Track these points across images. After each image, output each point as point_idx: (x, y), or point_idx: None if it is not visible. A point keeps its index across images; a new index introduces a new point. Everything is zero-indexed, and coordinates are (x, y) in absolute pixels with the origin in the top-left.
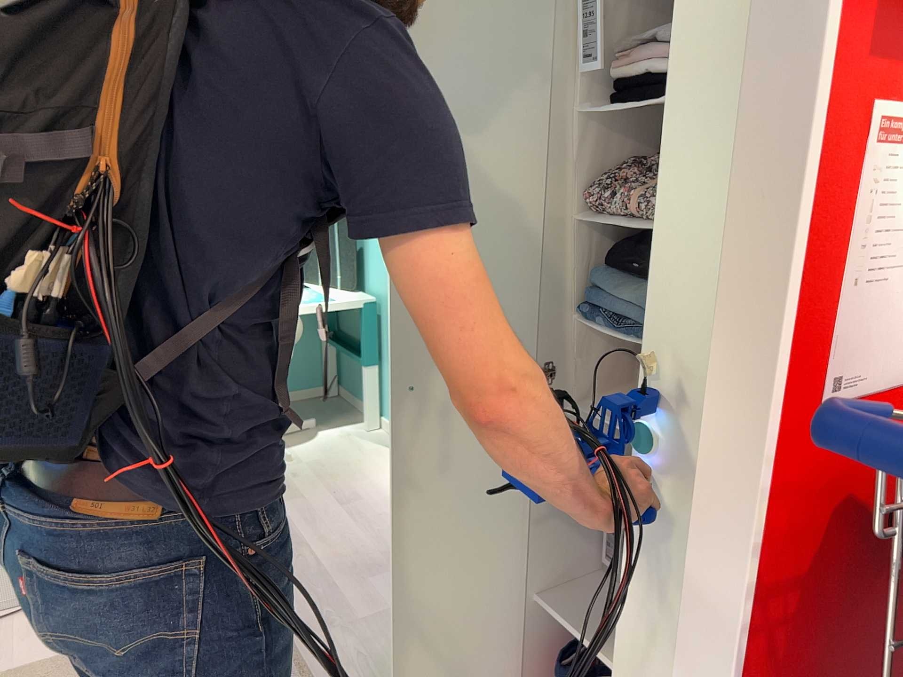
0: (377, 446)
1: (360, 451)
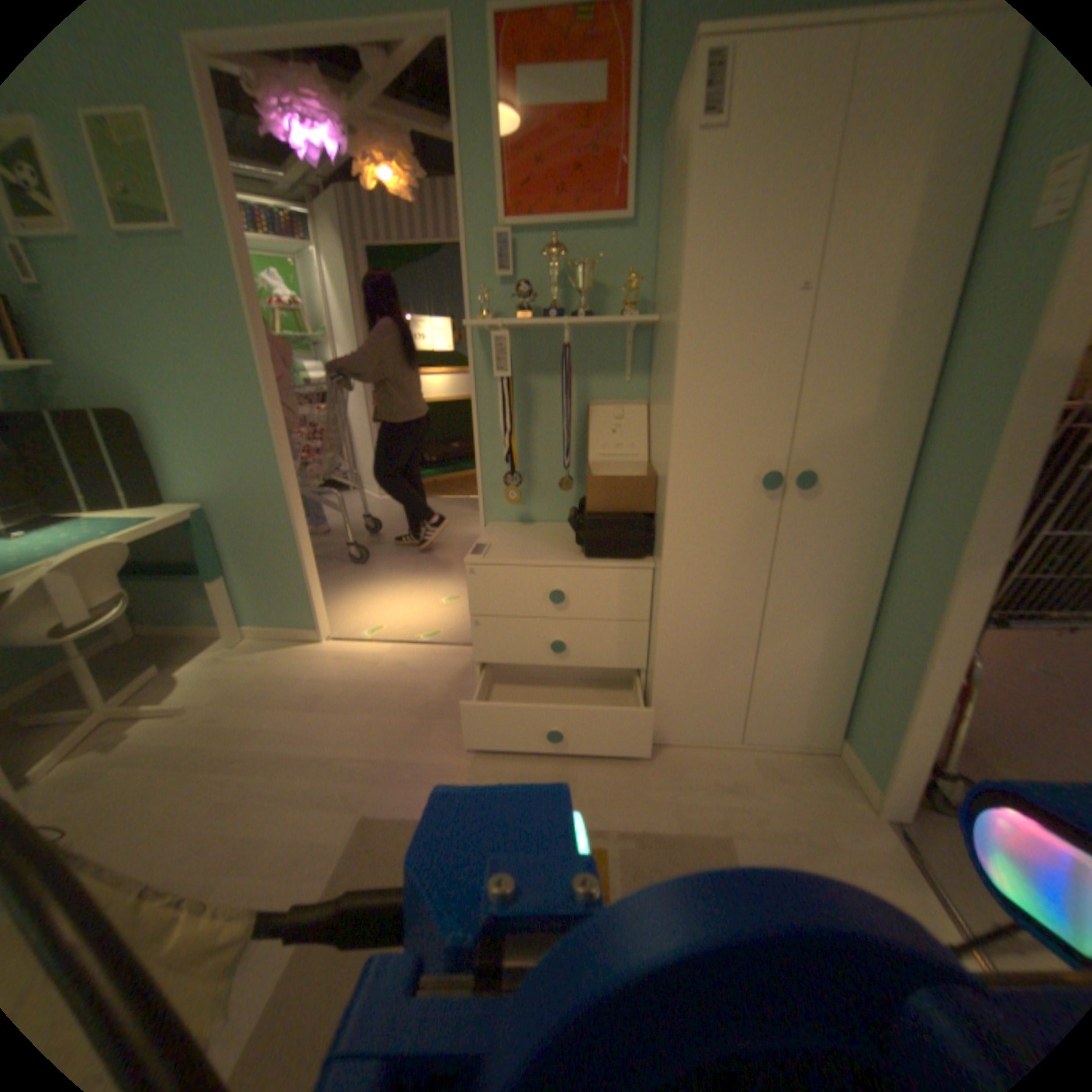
0: (264, 652)
1: (254, 666)
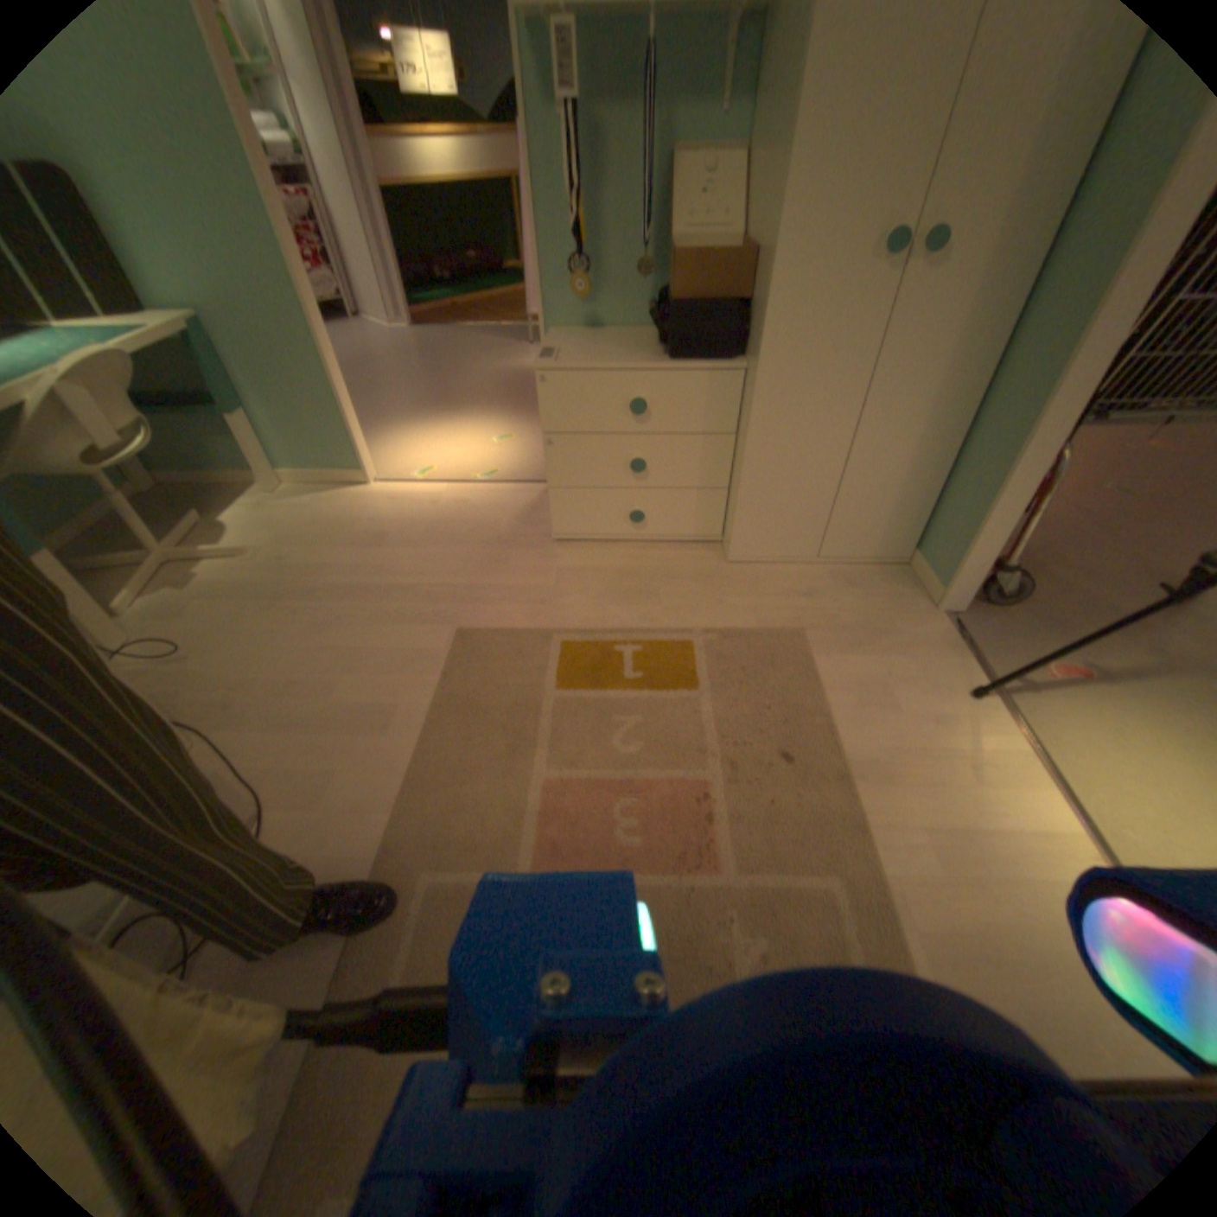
0: (308, 496)
1: (302, 508)
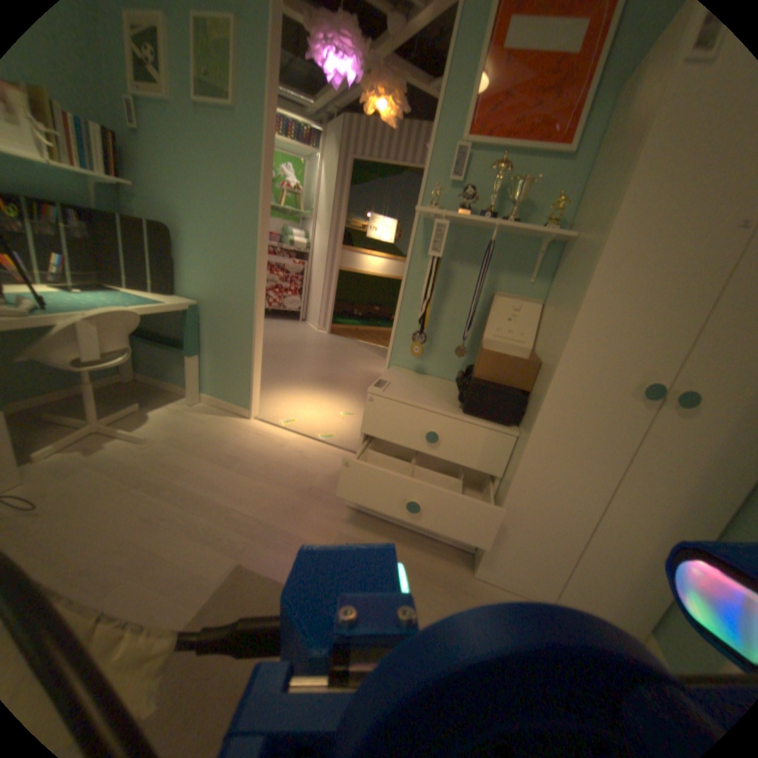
0: (211, 416)
1: (201, 424)
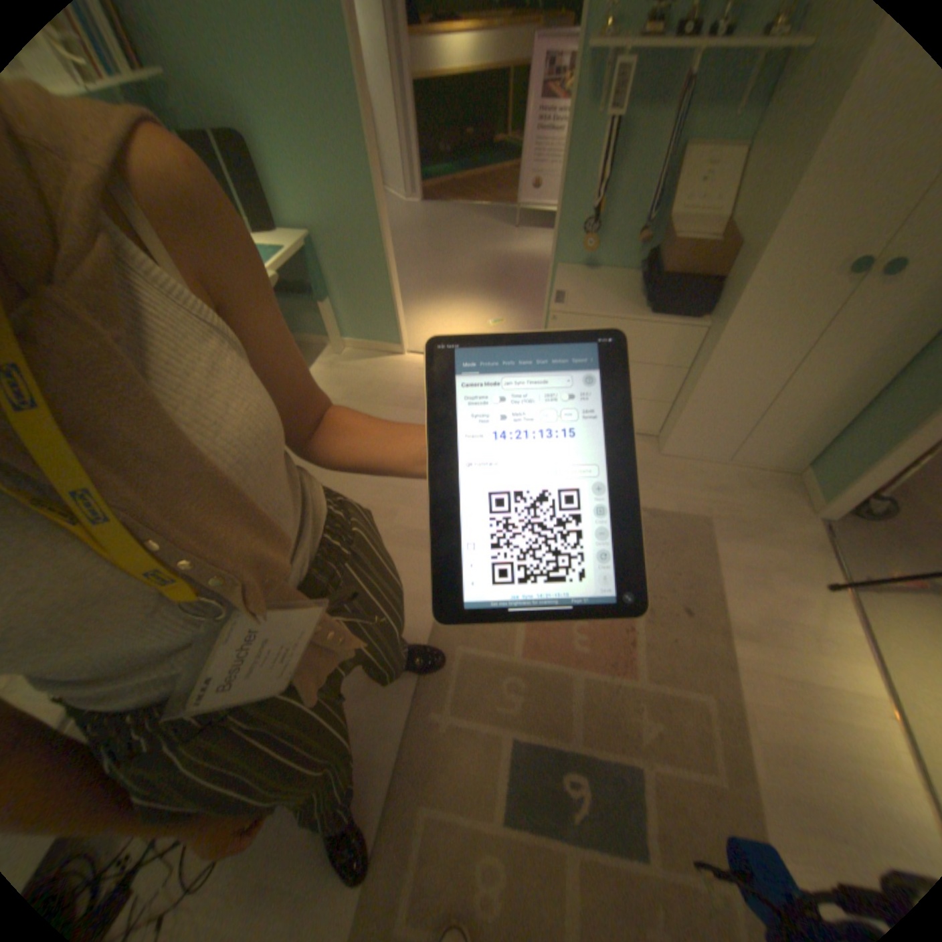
0: (364, 360)
1: (361, 370)
